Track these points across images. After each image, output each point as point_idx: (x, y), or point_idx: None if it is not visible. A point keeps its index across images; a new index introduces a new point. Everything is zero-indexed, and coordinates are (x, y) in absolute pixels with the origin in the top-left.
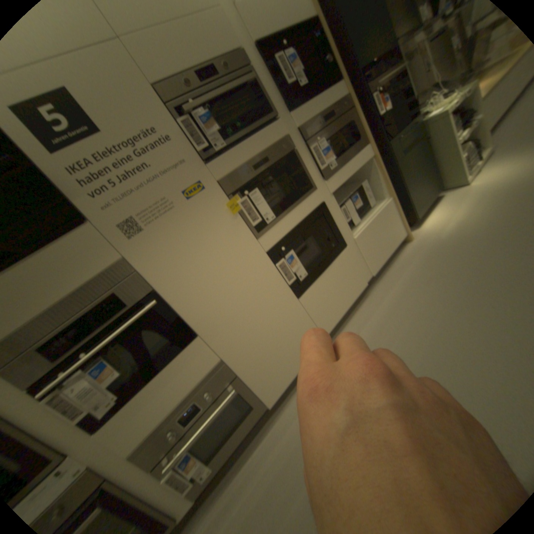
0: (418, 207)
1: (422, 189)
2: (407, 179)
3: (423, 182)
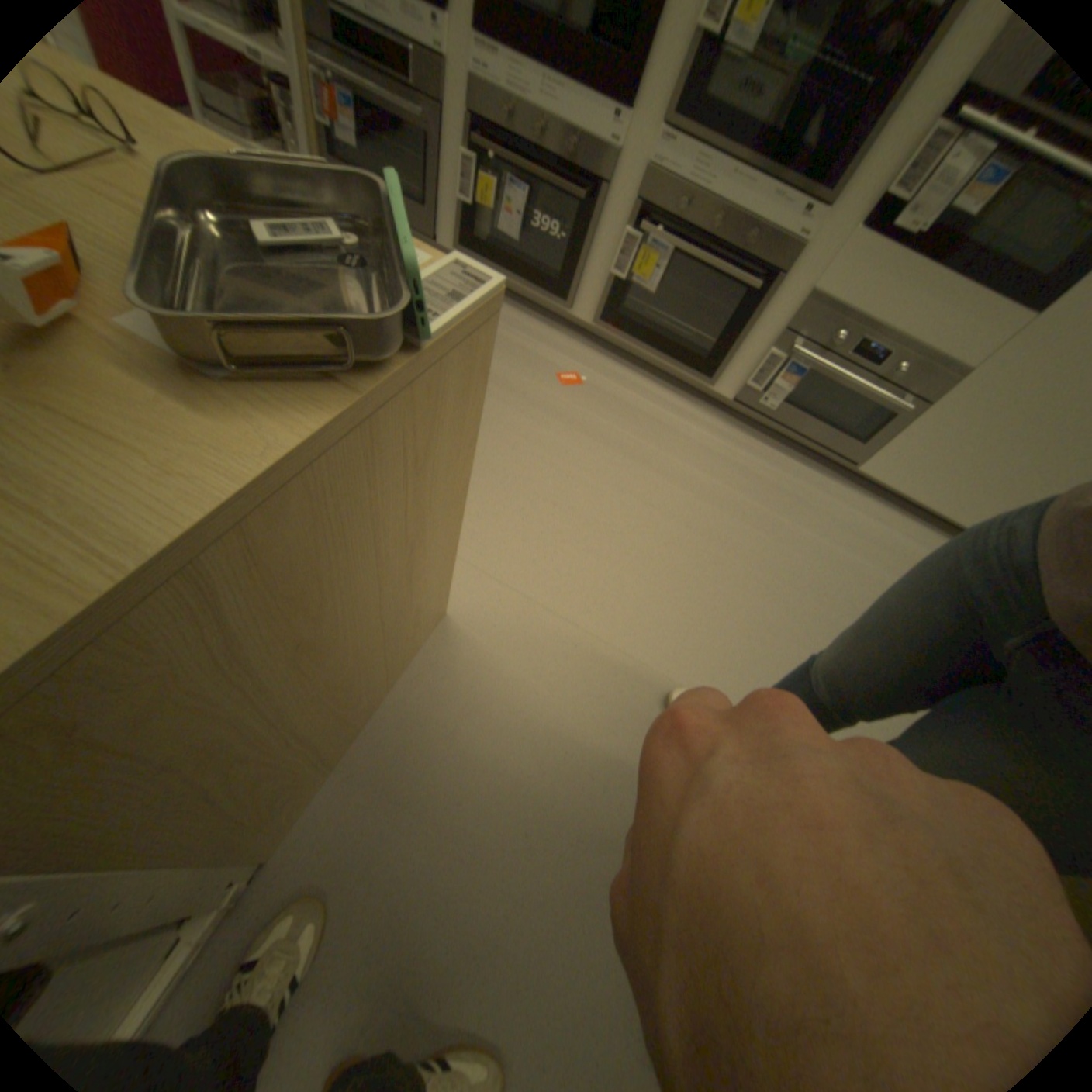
0: None
1: None
2: None
3: None
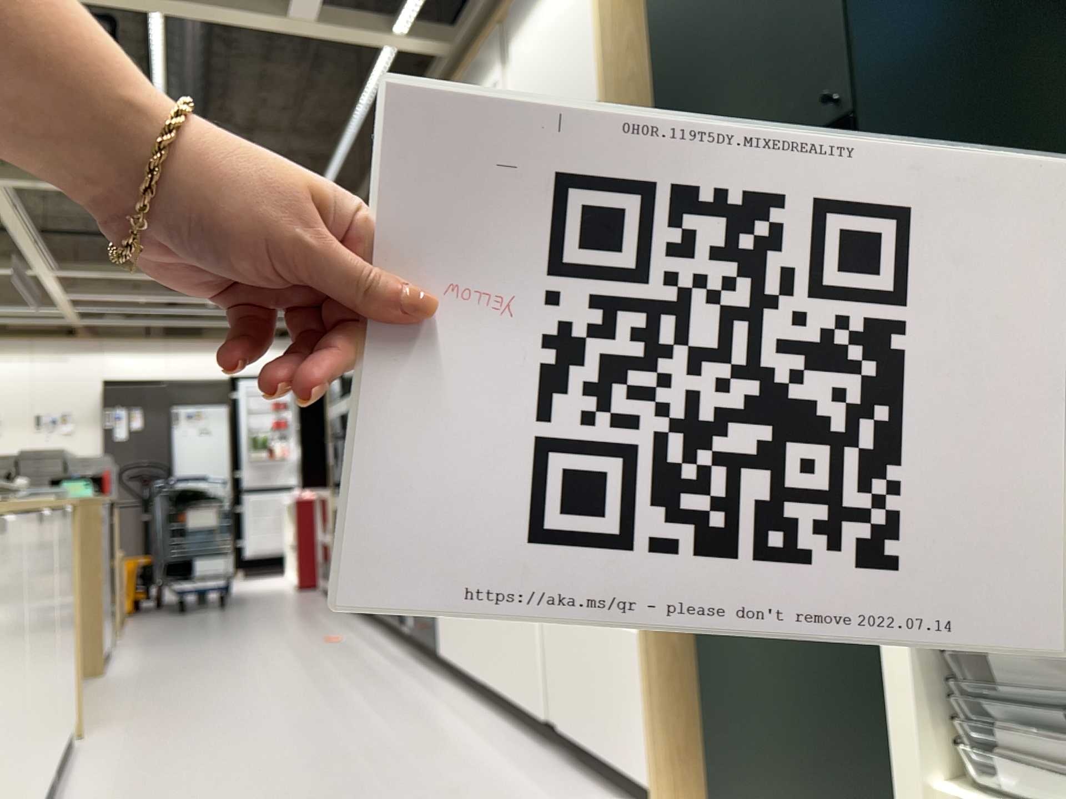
0: (729, 793)
1: (775, 767)
2: (716, 650)
3: (796, 751)
